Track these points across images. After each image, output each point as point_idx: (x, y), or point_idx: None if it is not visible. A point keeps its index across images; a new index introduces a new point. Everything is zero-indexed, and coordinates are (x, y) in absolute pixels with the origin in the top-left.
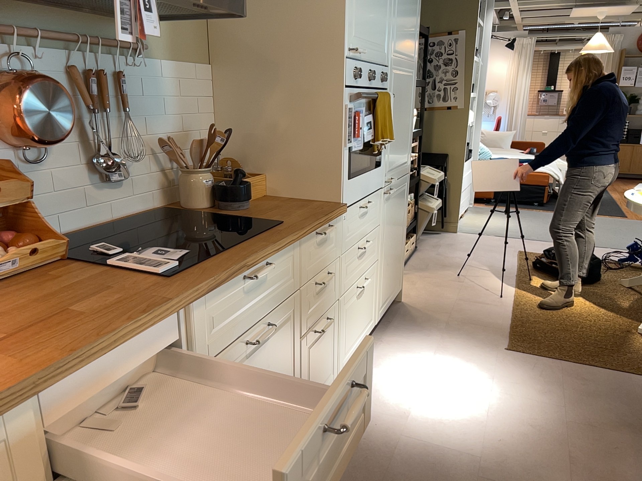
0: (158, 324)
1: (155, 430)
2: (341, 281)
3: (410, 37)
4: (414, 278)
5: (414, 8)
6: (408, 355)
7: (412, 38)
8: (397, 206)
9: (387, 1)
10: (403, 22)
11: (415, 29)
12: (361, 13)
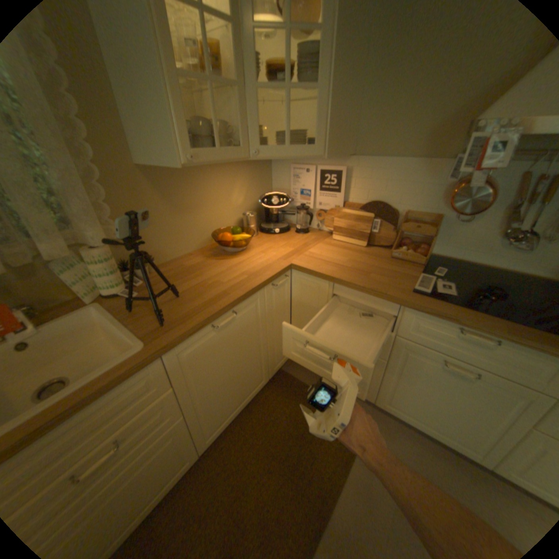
0: (380, 299)
1: (362, 330)
2: None
3: None
4: None
5: None
6: None
7: None
8: None
9: None
10: None
11: None
12: None
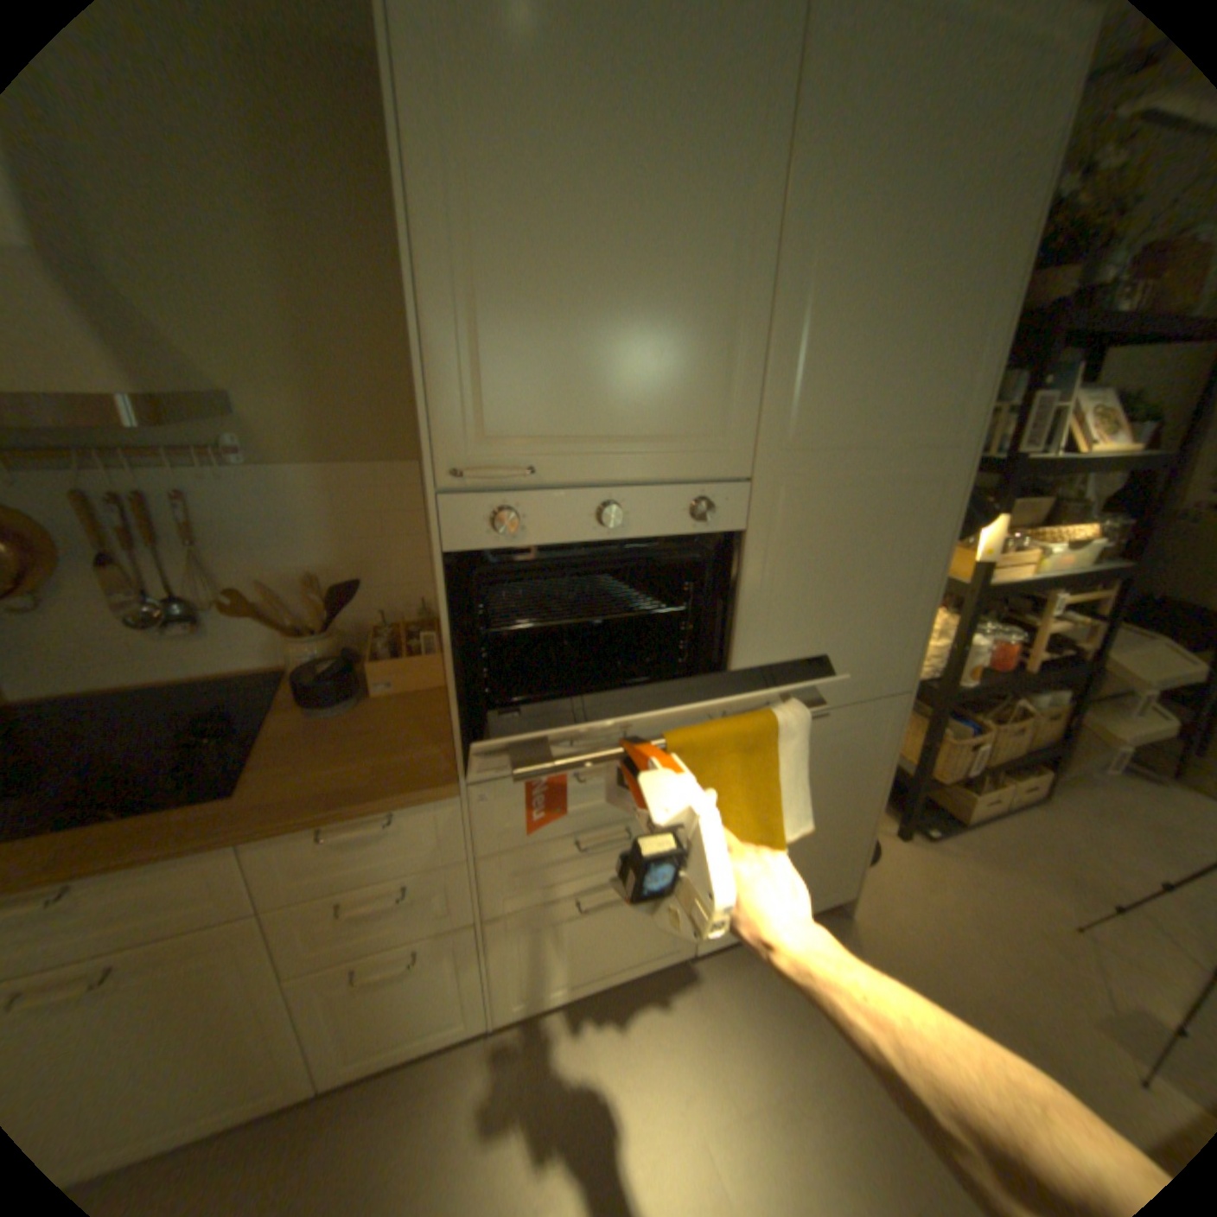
0: None
1: None
2: (482, 897)
3: (921, 383)
4: (952, 876)
5: (956, 301)
6: (701, 1069)
7: (937, 384)
8: (822, 763)
9: (730, 314)
10: (862, 353)
11: (964, 358)
12: (525, 371)
